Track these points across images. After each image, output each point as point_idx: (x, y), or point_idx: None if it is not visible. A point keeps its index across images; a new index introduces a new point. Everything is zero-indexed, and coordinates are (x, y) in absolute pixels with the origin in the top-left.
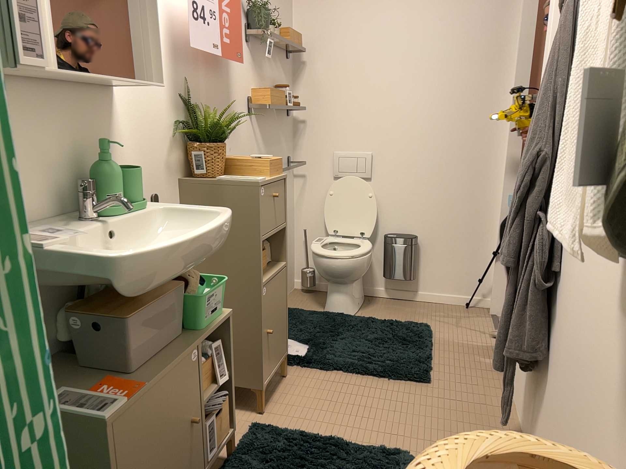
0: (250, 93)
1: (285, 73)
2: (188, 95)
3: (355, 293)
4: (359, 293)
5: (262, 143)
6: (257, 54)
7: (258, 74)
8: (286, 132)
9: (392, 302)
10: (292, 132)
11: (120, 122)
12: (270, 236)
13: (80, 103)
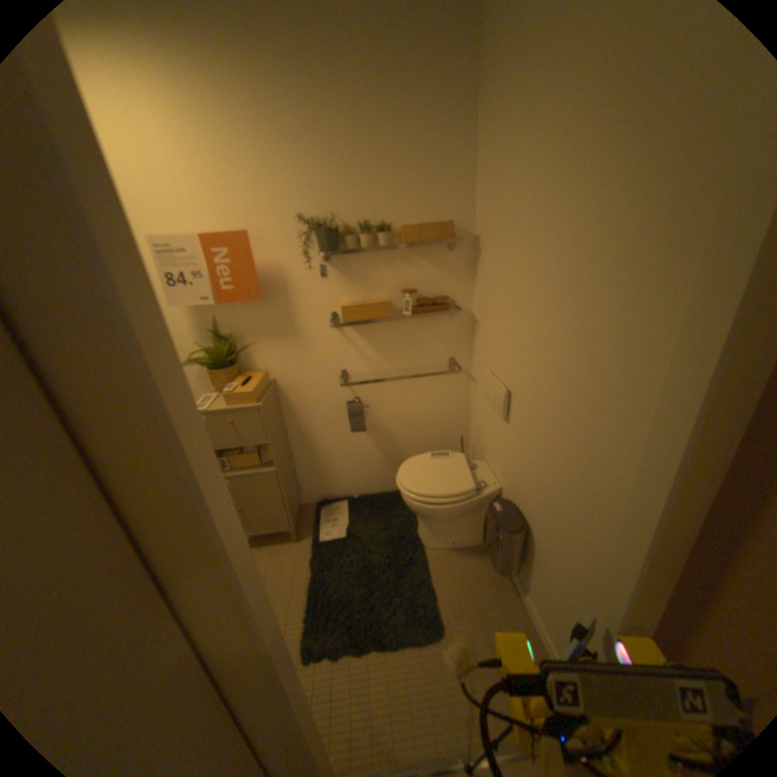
0: (336, 307)
1: (443, 266)
2: (217, 328)
3: (444, 531)
4: (458, 534)
5: (370, 349)
6: (352, 265)
7: (354, 285)
8: (443, 333)
9: (496, 574)
10: (464, 331)
11: None
12: (231, 448)
13: None
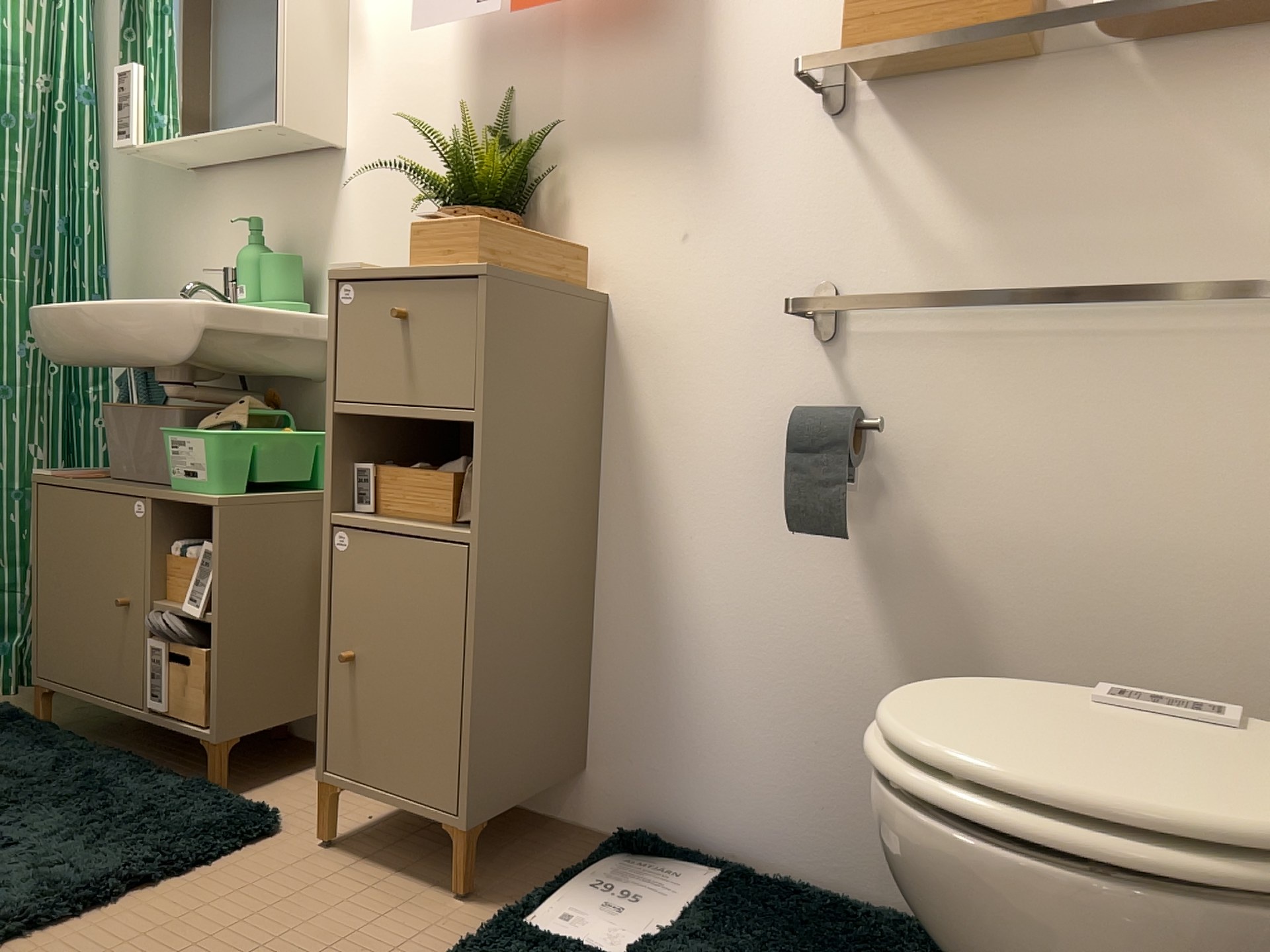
0: (842, 45)
1: None
2: (513, 127)
3: None
4: None
5: (937, 208)
6: None
7: None
8: None
9: None
10: None
11: (352, 202)
12: (389, 417)
13: (301, 184)
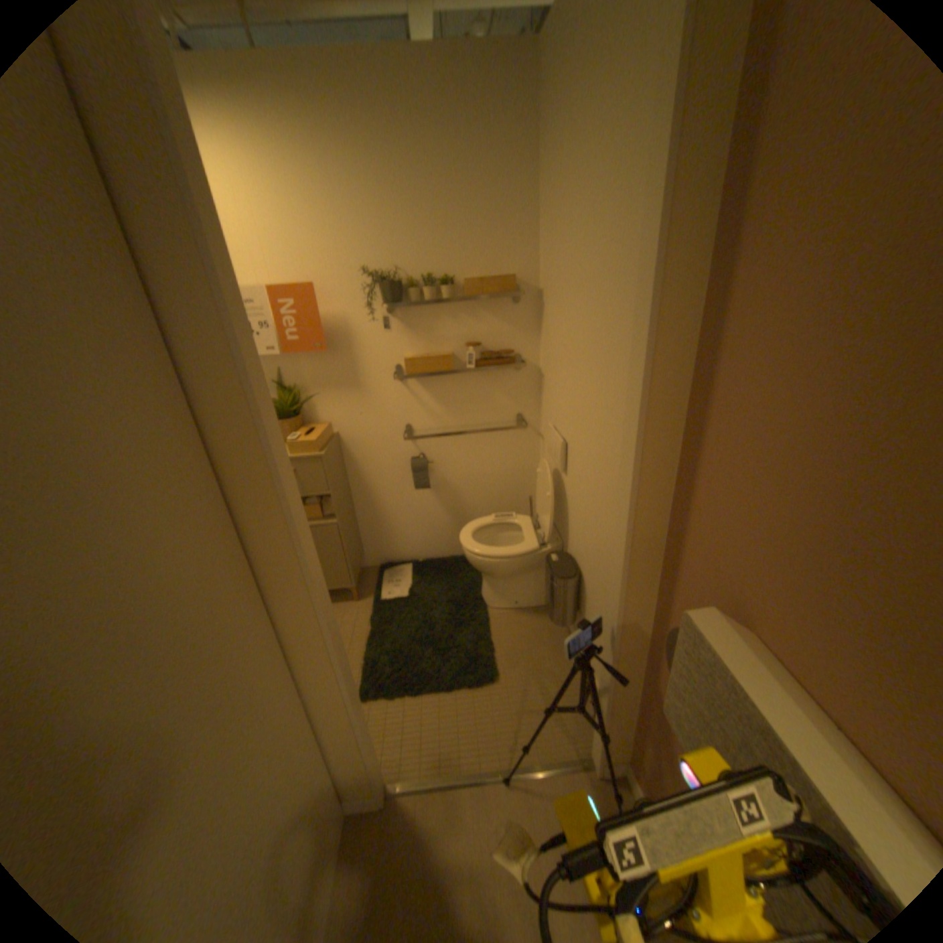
0: (401, 360)
1: (508, 320)
2: (282, 380)
3: (507, 591)
4: (522, 594)
5: (435, 405)
6: (416, 318)
7: (419, 339)
8: (510, 389)
9: (557, 632)
10: (531, 387)
11: None
12: None
13: None
